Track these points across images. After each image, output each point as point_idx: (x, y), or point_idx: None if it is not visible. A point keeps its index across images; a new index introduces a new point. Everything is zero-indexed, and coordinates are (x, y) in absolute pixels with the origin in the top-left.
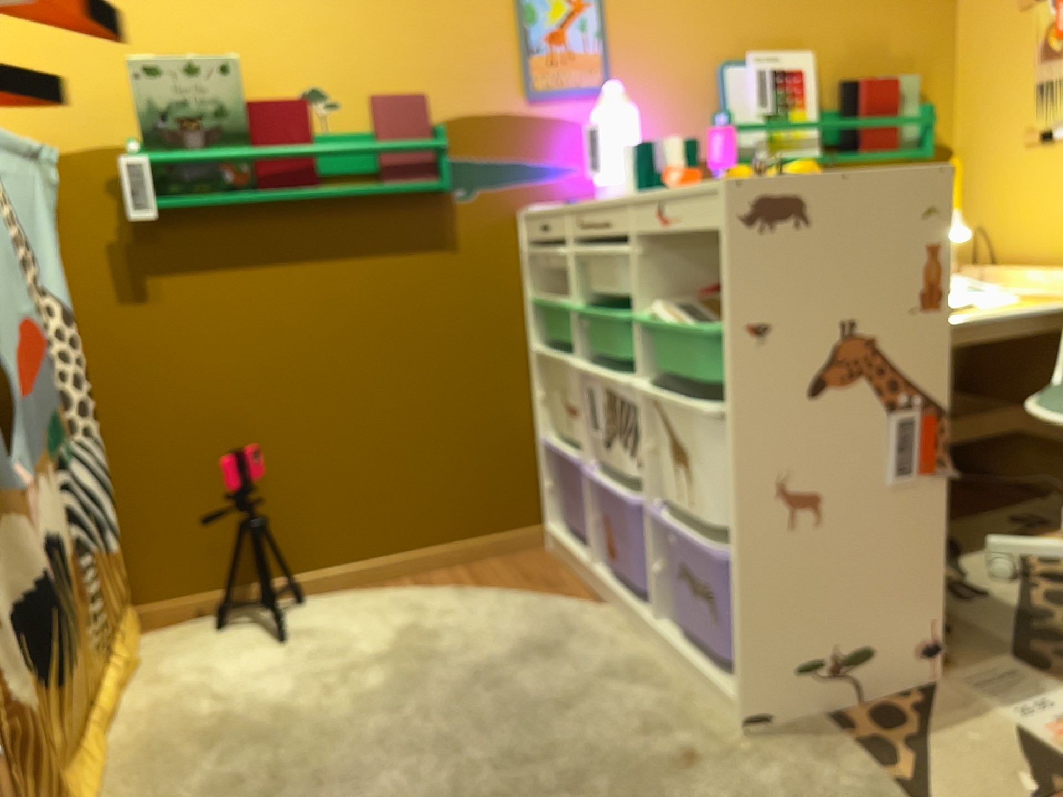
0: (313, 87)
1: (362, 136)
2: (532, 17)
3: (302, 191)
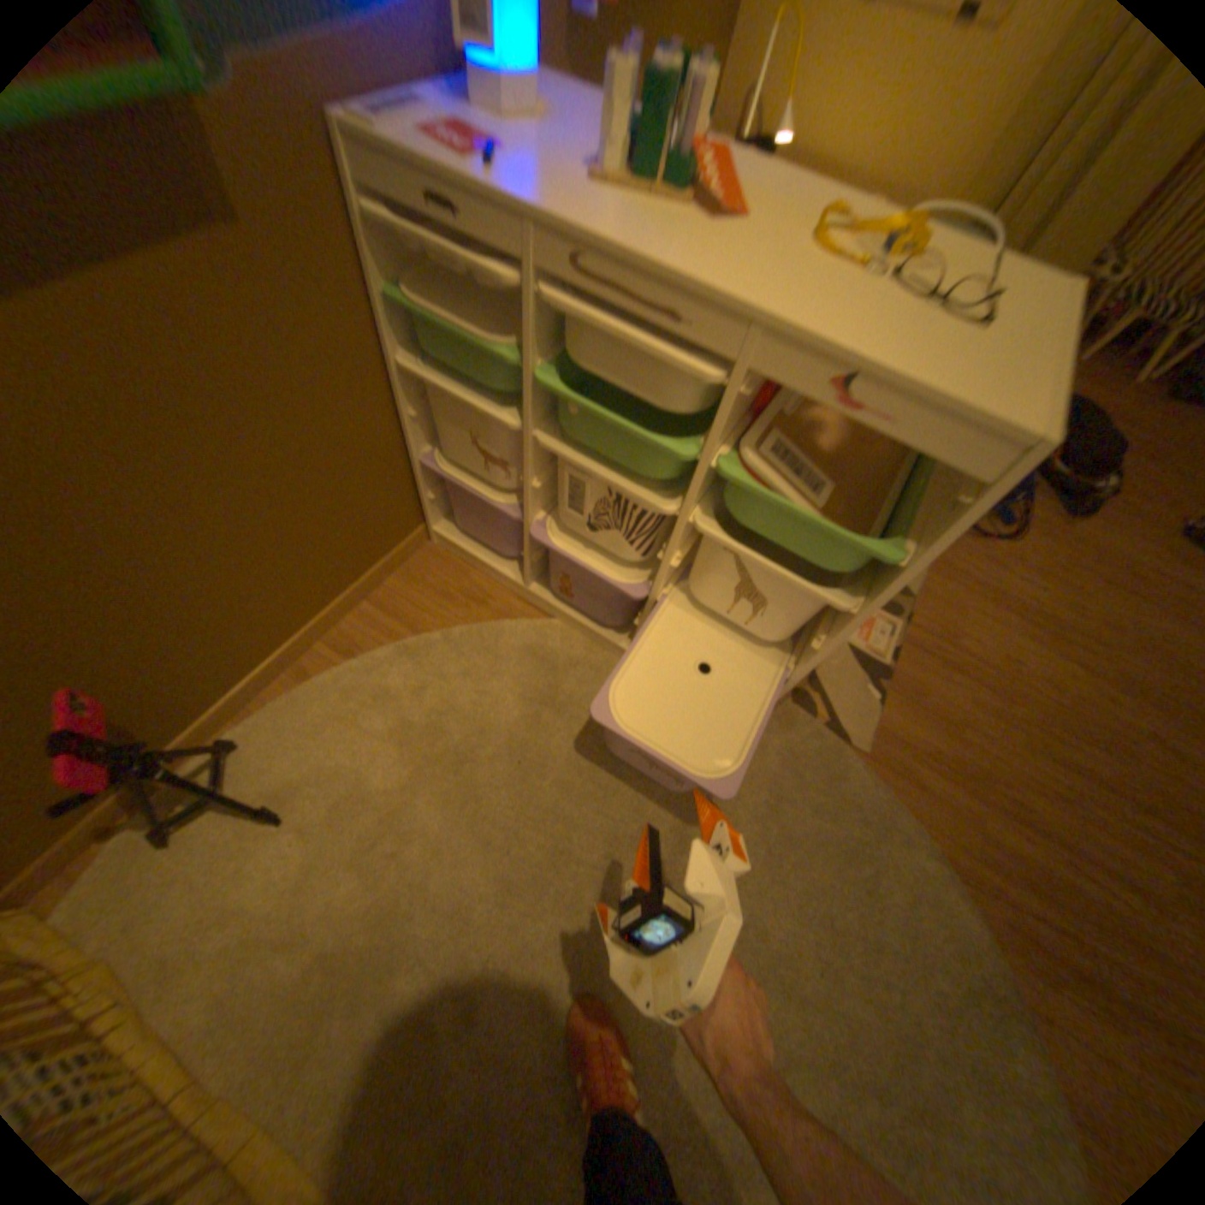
0: None
1: None
2: None
3: None
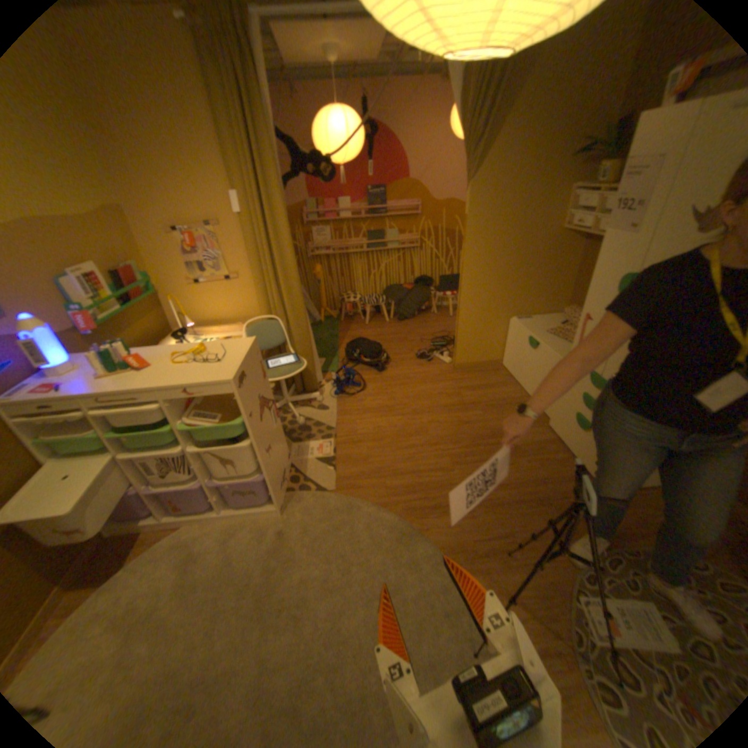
0: None
1: None
2: None
3: None
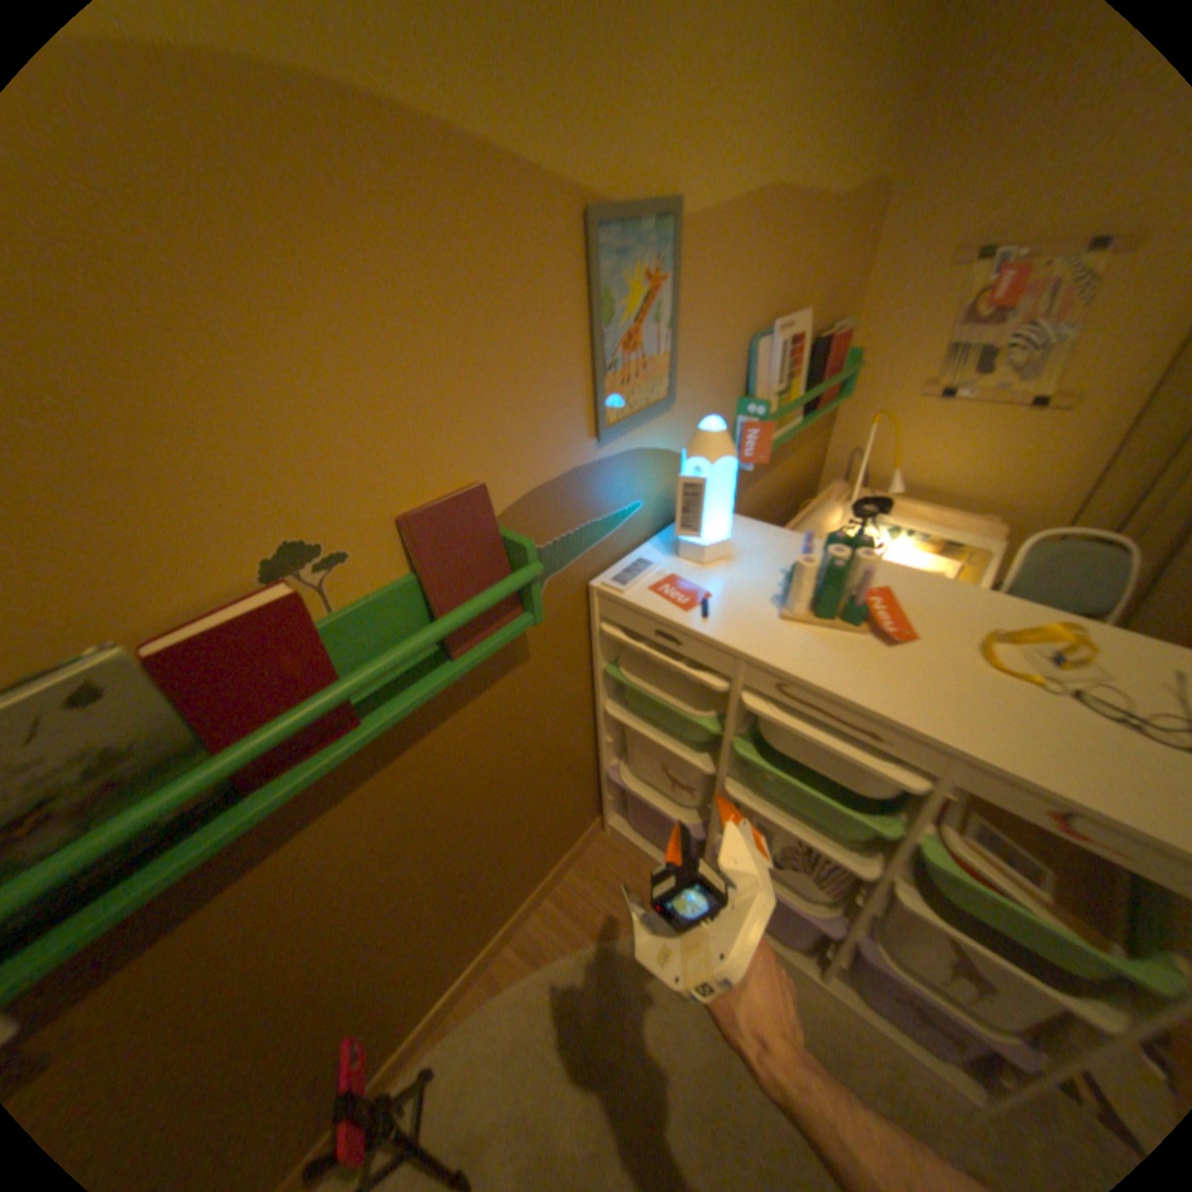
0: (286, 541)
1: (400, 589)
2: (611, 311)
3: (337, 748)
